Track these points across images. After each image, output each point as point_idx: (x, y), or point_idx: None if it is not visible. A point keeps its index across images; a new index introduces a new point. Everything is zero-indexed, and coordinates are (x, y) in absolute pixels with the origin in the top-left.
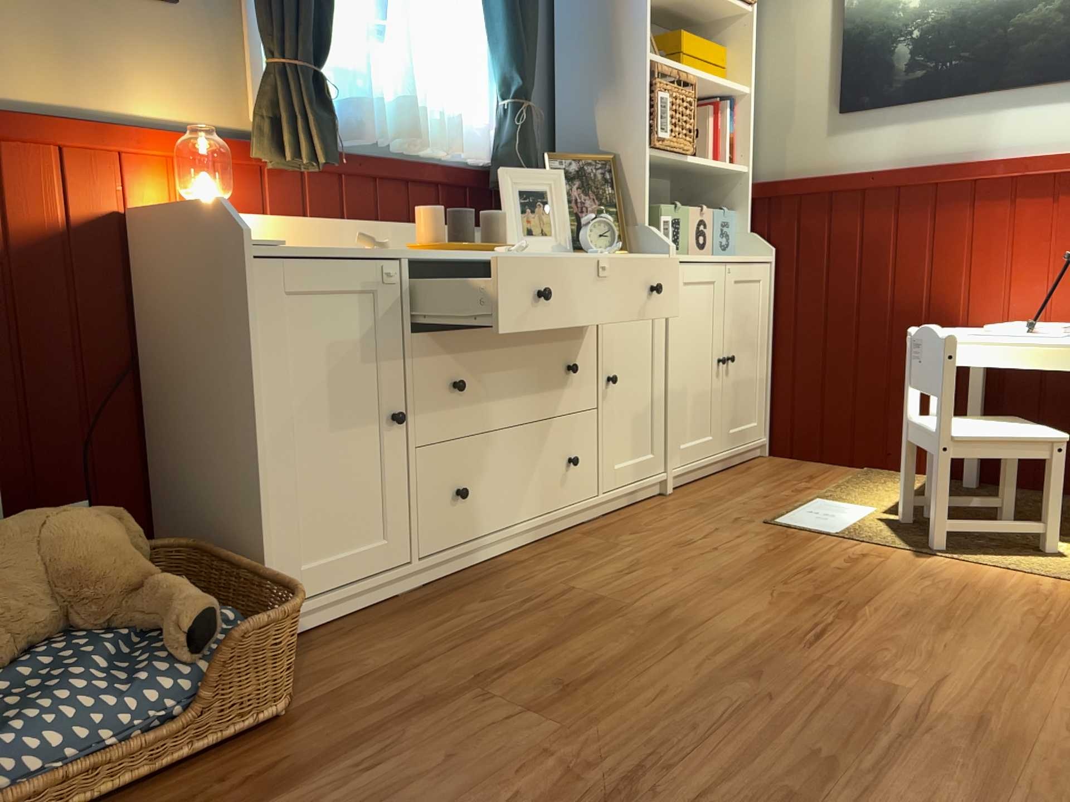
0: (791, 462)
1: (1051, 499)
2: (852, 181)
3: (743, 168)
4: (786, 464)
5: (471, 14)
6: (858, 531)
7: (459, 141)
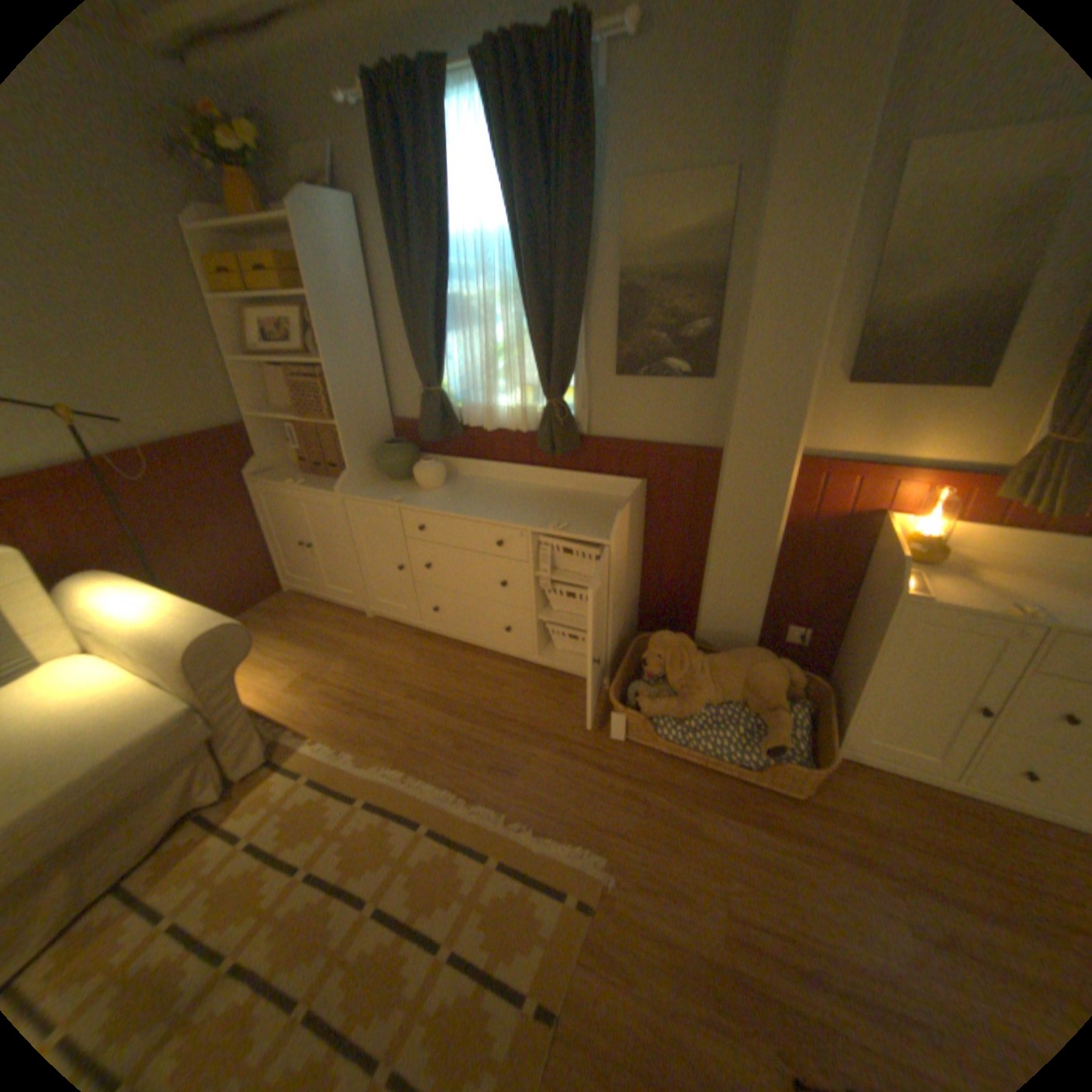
0: None
1: None
2: None
3: None
4: None
5: None
6: None
7: None
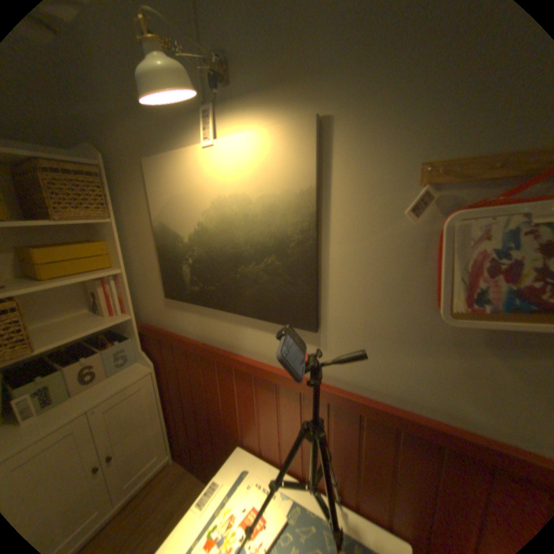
0: (178, 477)
1: None
2: (177, 343)
3: (126, 319)
4: (172, 485)
5: None
6: None
7: None
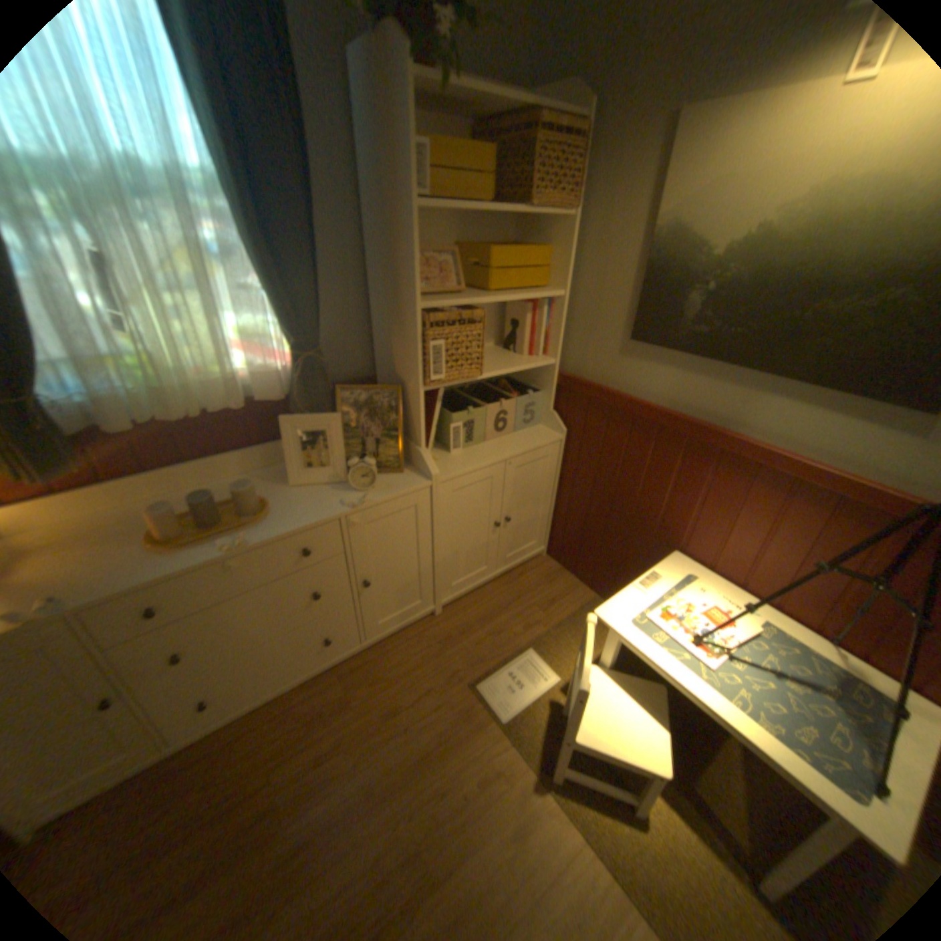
0: (555, 571)
1: (648, 800)
2: (628, 406)
3: (551, 363)
4: (549, 576)
5: (246, 269)
6: (522, 726)
7: (257, 381)
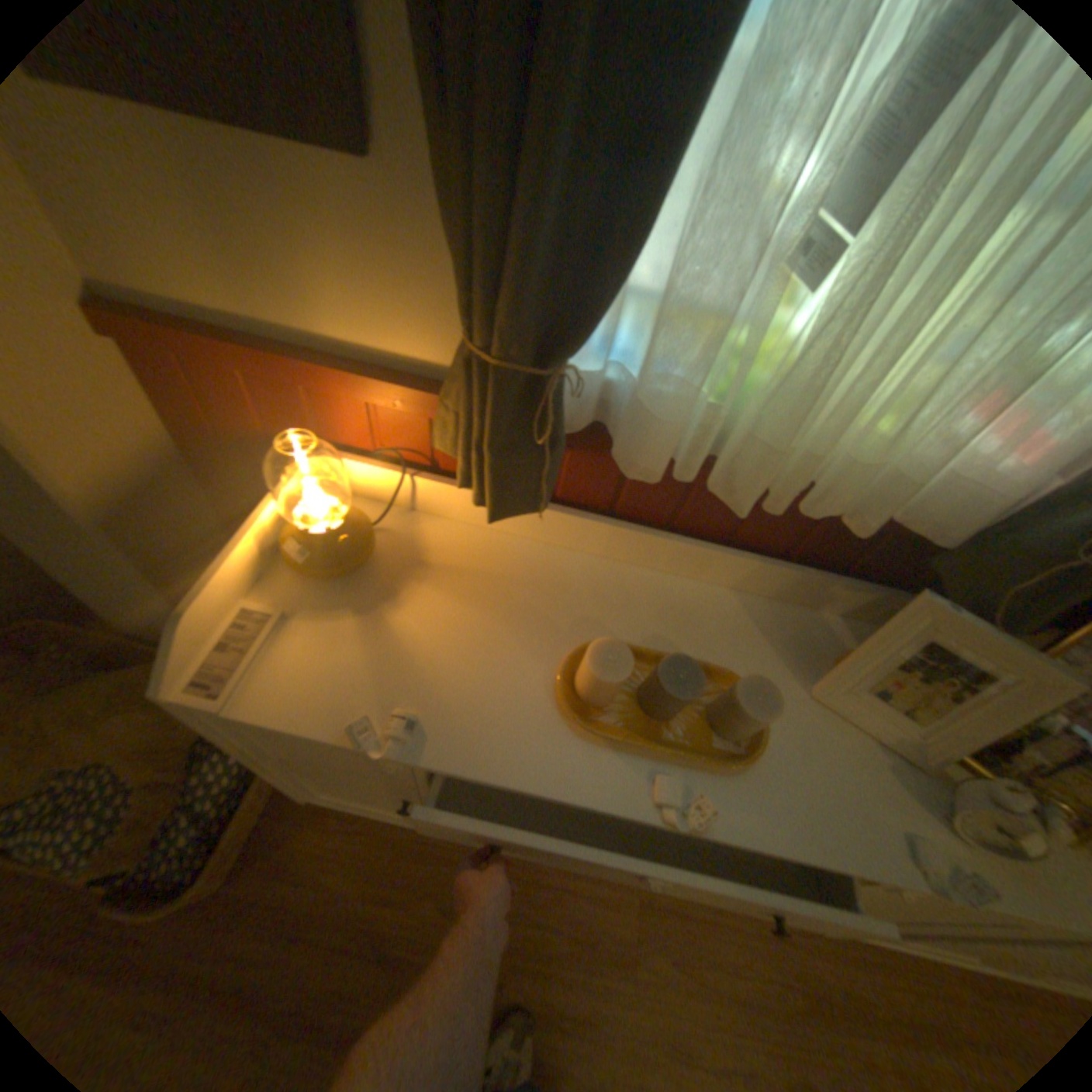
0: None
1: None
2: None
3: None
4: None
5: None
6: None
7: (933, 478)
